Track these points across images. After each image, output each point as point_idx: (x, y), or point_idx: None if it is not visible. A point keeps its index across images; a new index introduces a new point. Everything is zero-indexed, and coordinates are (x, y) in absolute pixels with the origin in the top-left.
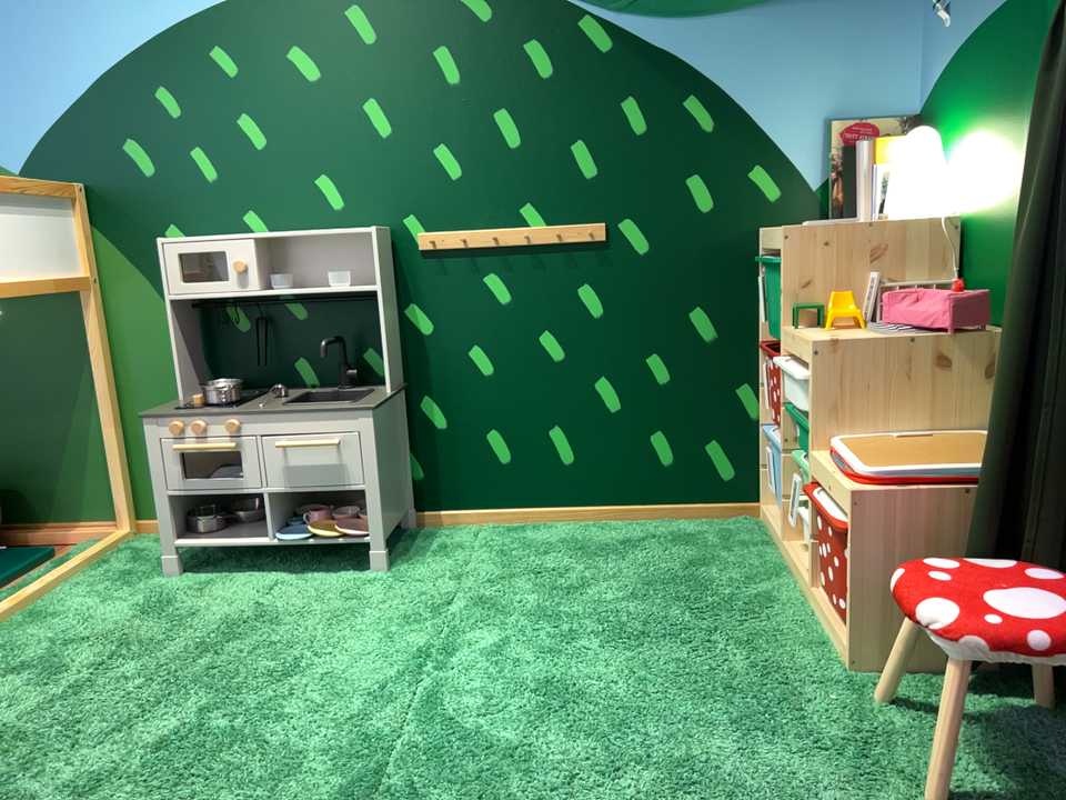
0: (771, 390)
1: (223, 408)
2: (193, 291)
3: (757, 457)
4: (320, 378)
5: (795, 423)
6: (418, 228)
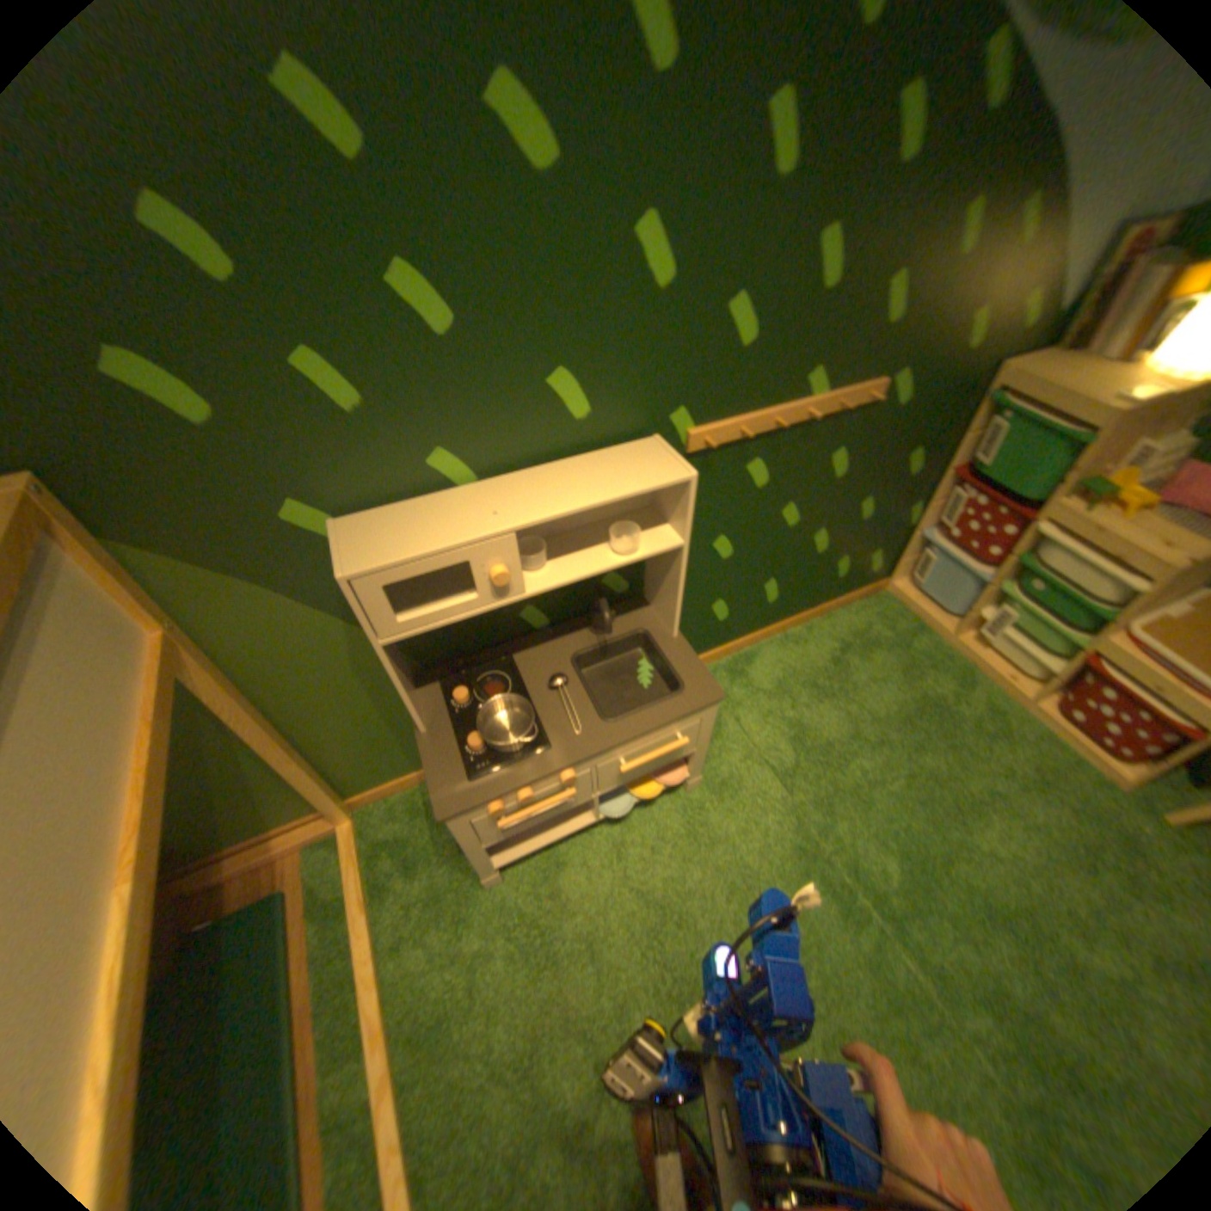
0: (973, 526)
1: (529, 746)
2: (424, 621)
3: (902, 552)
4: (553, 616)
5: (1075, 603)
6: (688, 425)
